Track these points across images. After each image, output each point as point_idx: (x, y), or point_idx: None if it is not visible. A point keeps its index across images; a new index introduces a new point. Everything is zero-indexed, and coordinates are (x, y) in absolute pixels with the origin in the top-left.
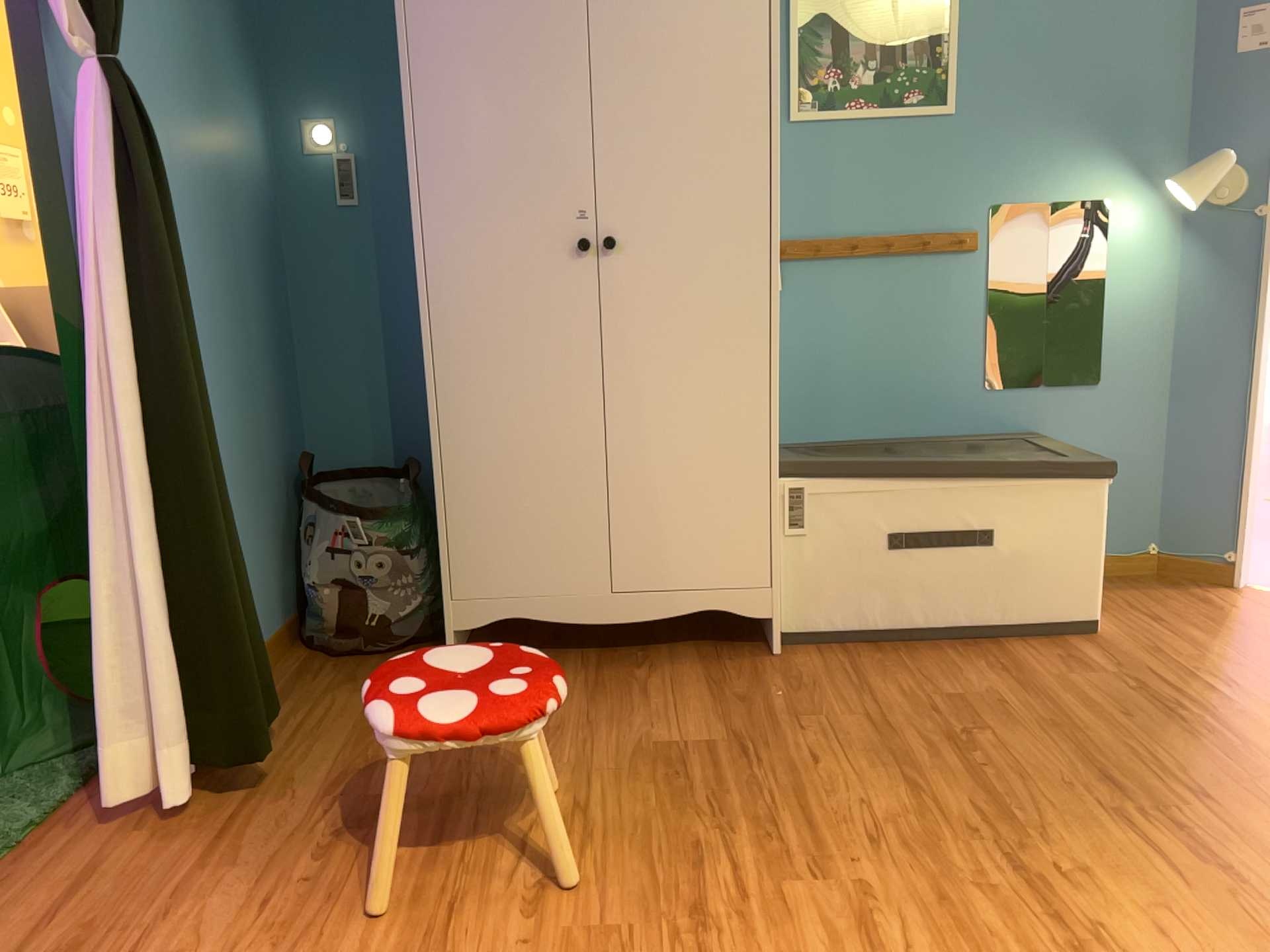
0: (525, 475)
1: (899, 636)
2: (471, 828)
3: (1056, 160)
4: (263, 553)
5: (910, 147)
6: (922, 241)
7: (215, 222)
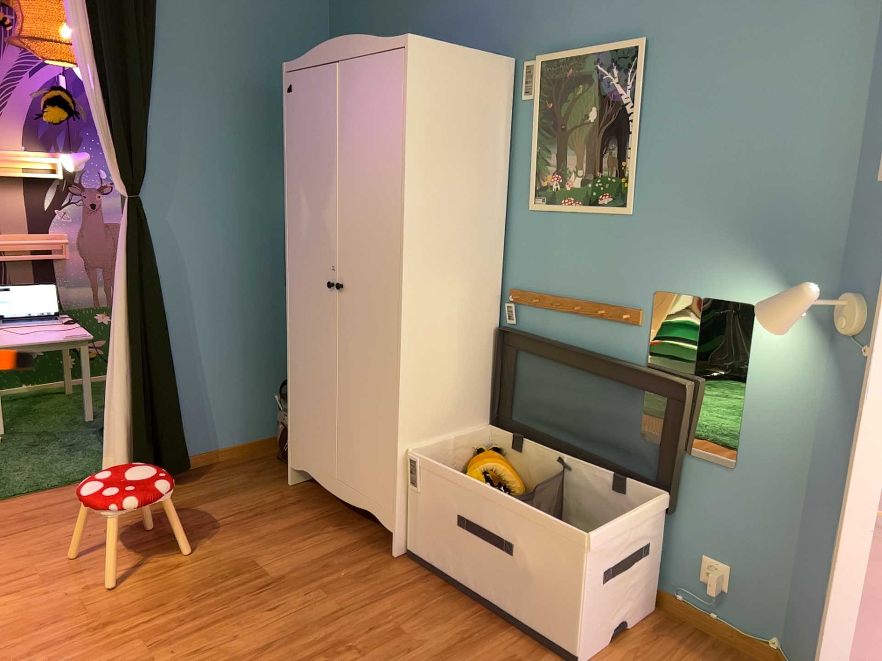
0: (312, 401)
1: (464, 587)
2: (144, 554)
3: (710, 261)
4: (260, 401)
5: (602, 236)
6: (601, 309)
7: (249, 244)
